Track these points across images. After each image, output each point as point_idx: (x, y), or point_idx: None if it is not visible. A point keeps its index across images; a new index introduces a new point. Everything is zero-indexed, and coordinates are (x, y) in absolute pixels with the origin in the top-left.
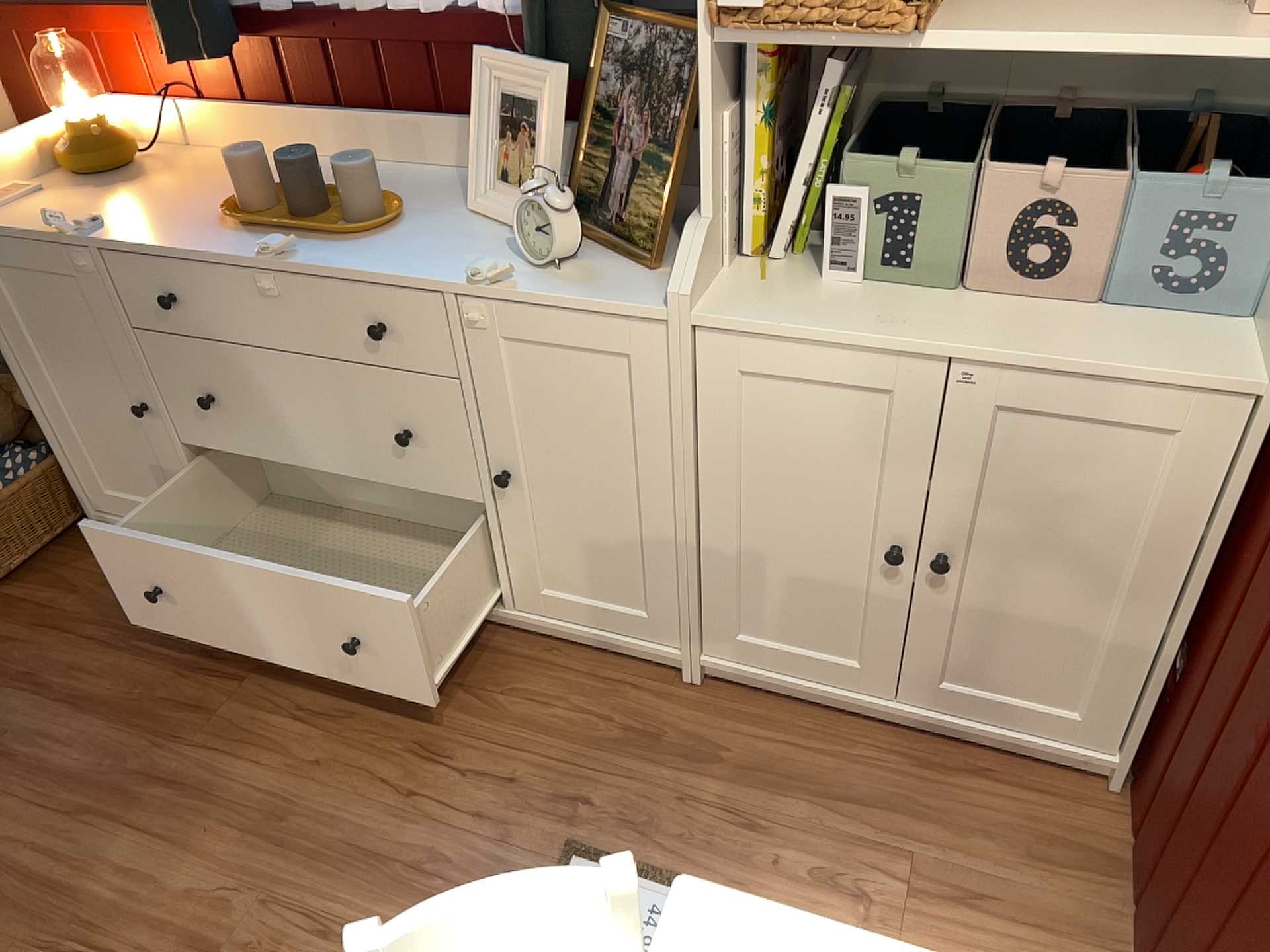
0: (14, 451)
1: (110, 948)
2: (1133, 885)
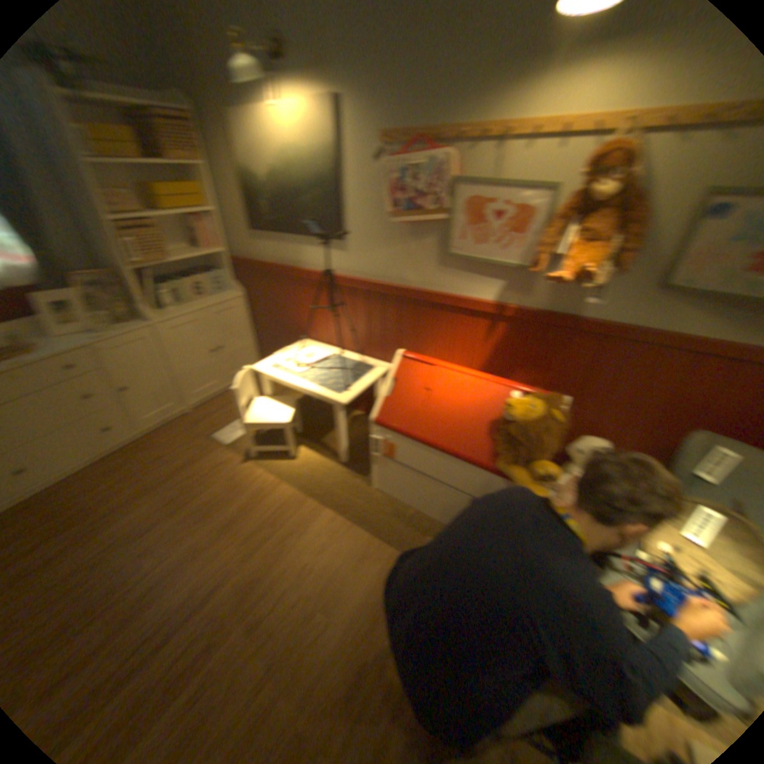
0: None
1: (145, 527)
2: None
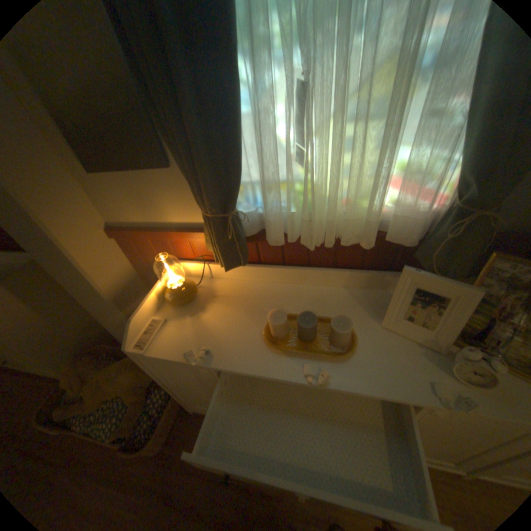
0: (153, 393)
1: None
2: None
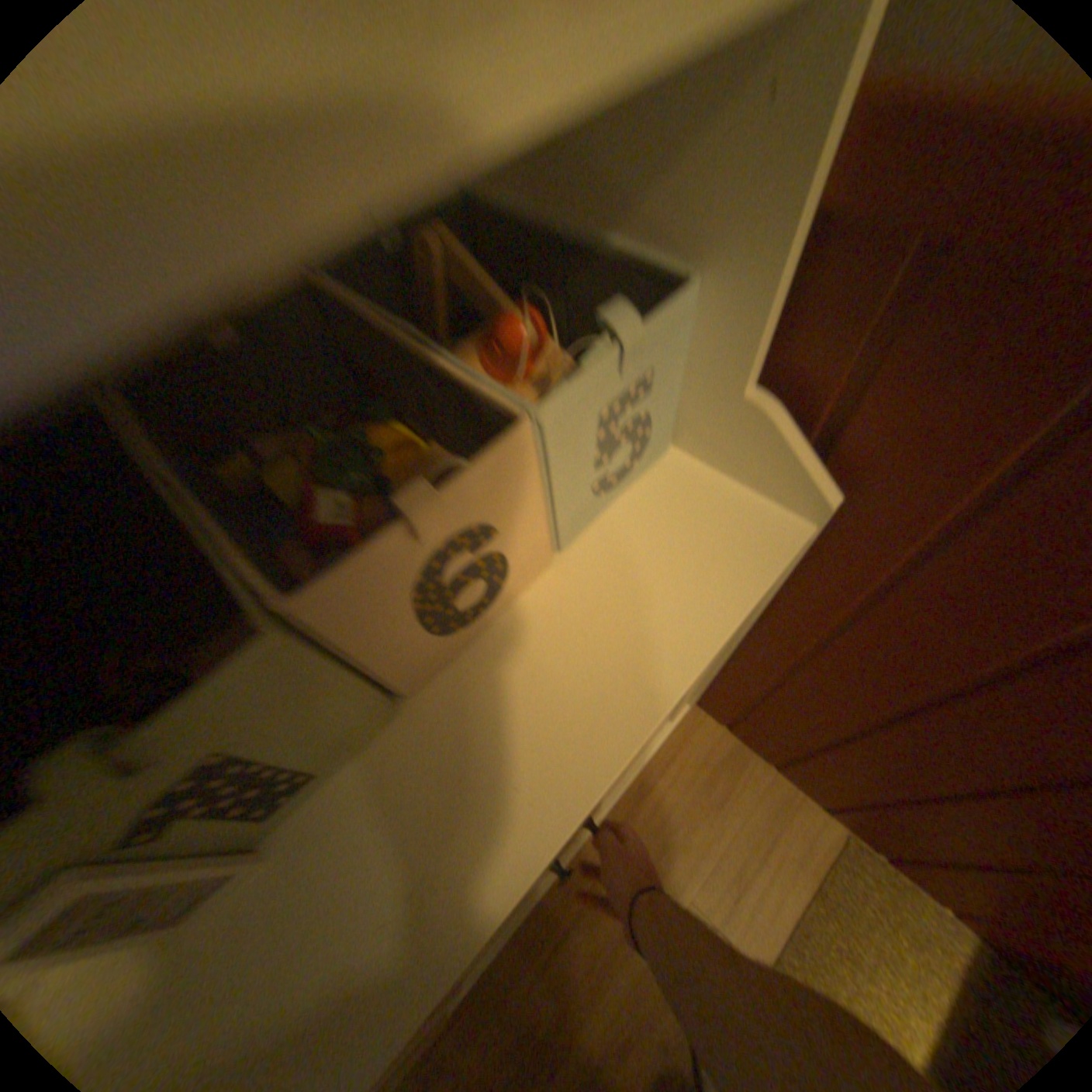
0: None
1: None
2: (758, 758)
